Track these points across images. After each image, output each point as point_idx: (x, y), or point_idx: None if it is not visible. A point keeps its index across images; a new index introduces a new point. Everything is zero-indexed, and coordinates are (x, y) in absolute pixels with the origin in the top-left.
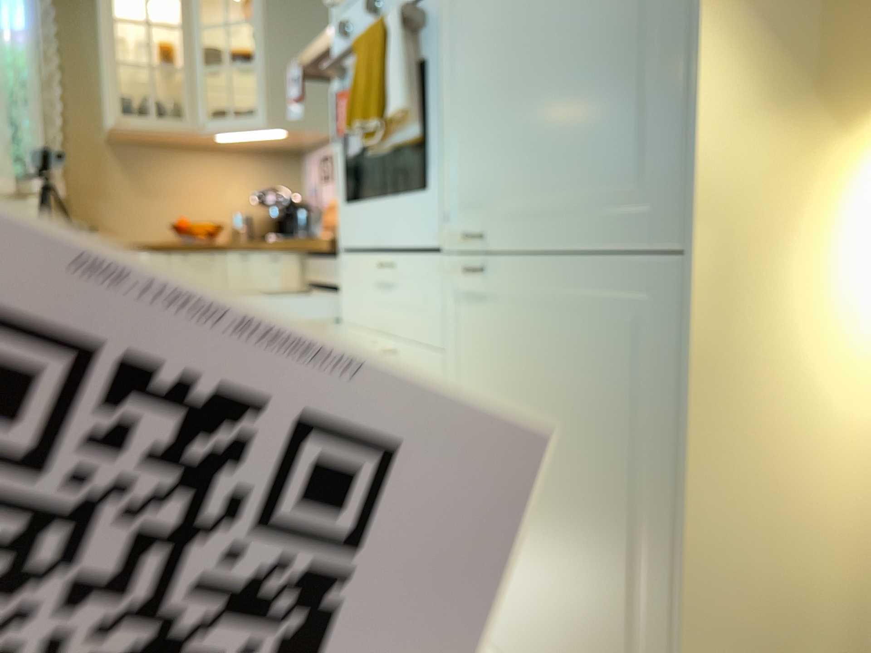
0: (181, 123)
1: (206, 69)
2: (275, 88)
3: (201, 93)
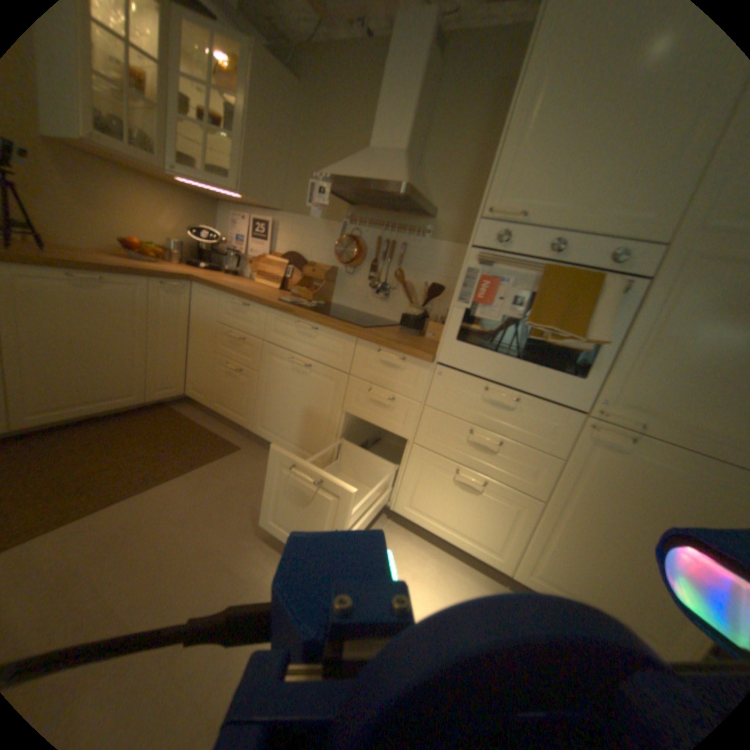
0: (152, 158)
1: (180, 117)
2: (247, 162)
3: (174, 138)
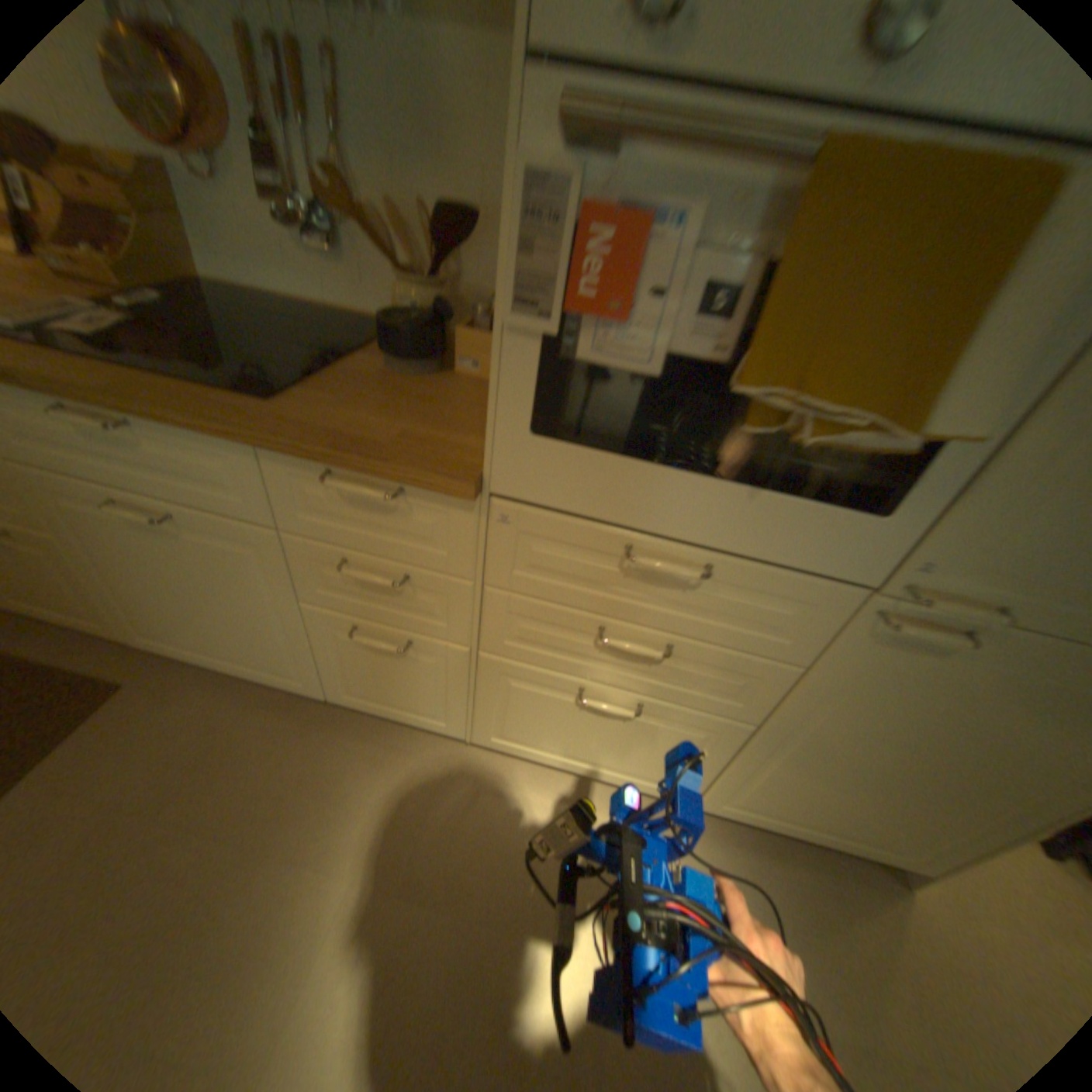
0: None
1: None
2: None
3: None
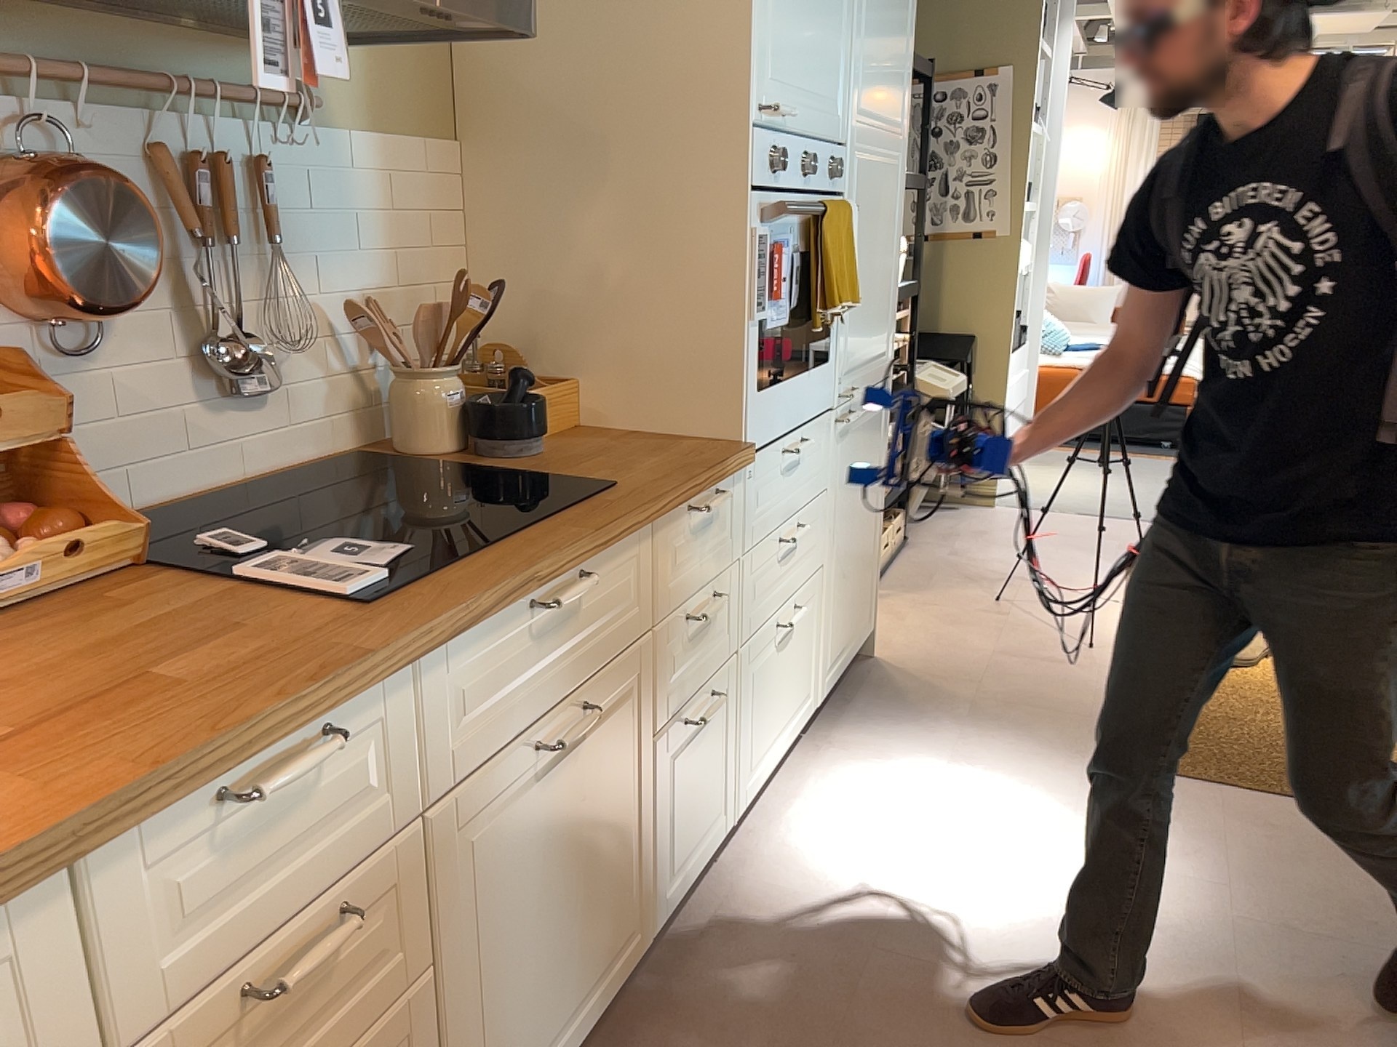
0: None
1: None
2: None
3: None
